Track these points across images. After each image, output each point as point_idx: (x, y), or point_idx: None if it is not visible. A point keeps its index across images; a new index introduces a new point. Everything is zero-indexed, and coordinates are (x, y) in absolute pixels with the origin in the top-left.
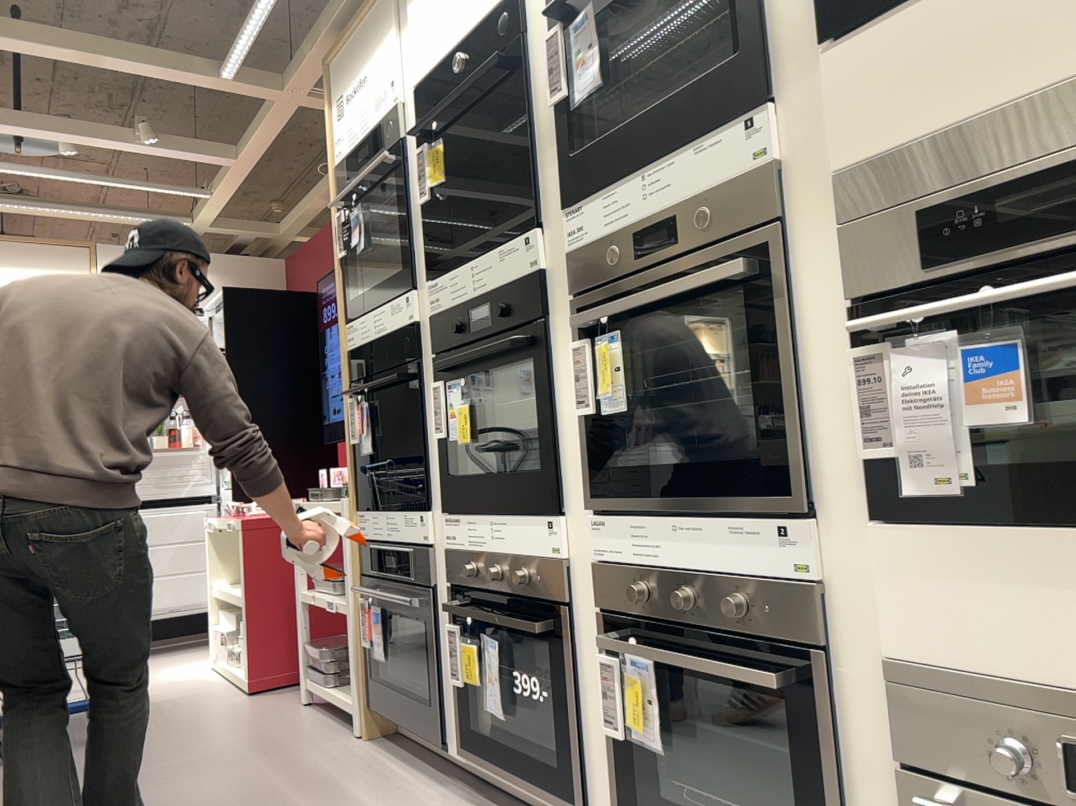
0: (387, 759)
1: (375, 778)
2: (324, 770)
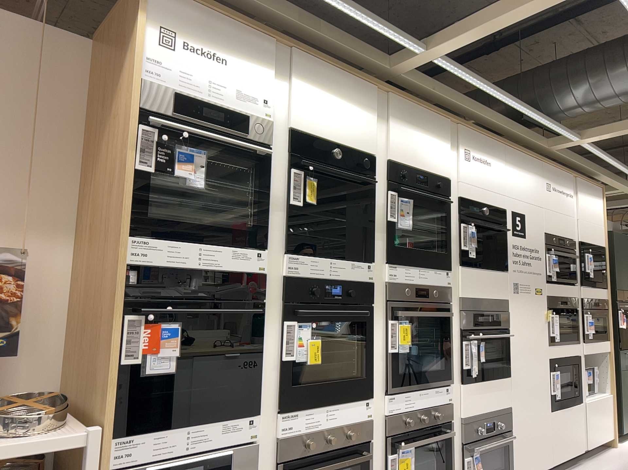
0: None
1: None
2: None
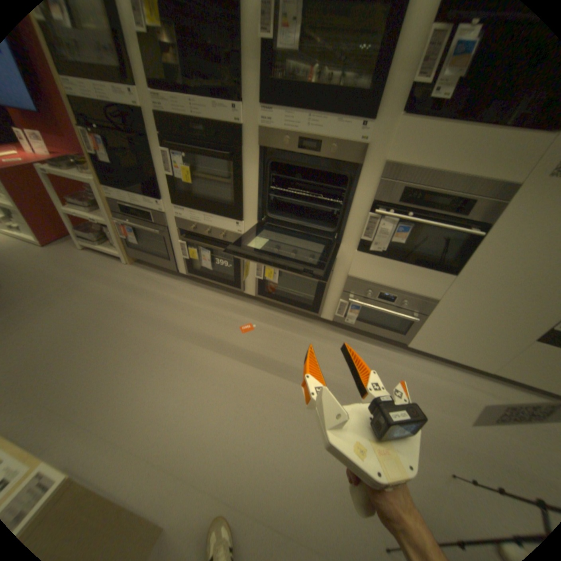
0: (147, 273)
1: (150, 282)
2: (127, 282)
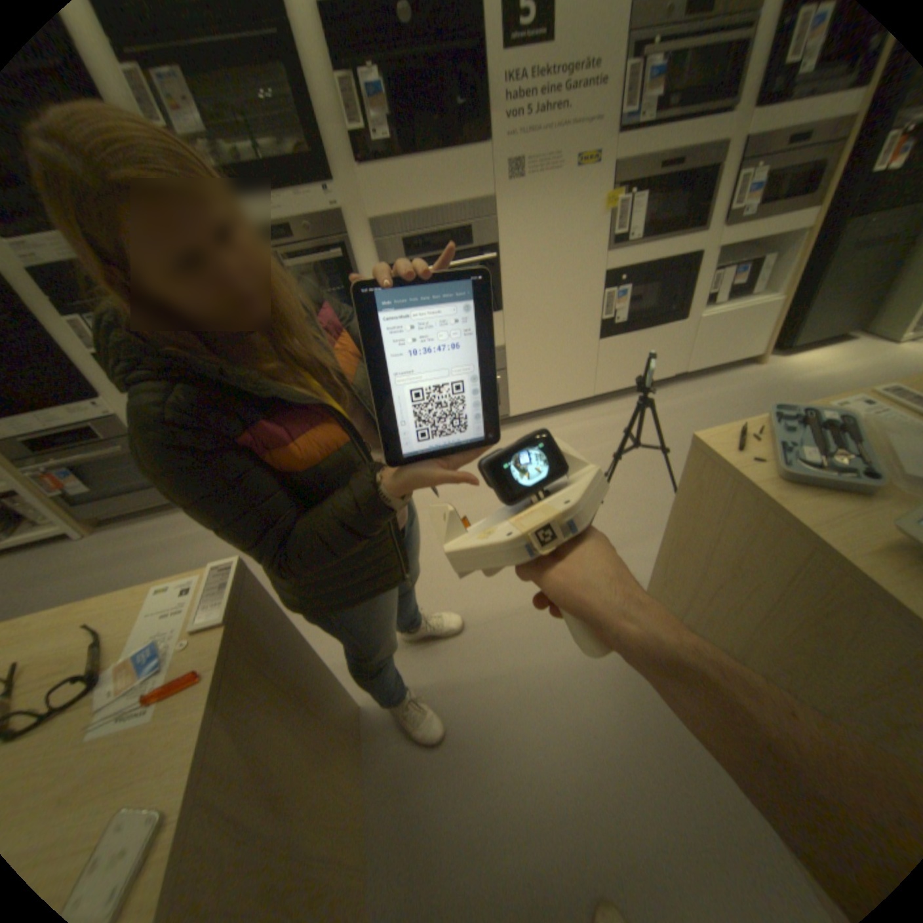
0: (127, 530)
1: (142, 536)
2: (102, 557)
